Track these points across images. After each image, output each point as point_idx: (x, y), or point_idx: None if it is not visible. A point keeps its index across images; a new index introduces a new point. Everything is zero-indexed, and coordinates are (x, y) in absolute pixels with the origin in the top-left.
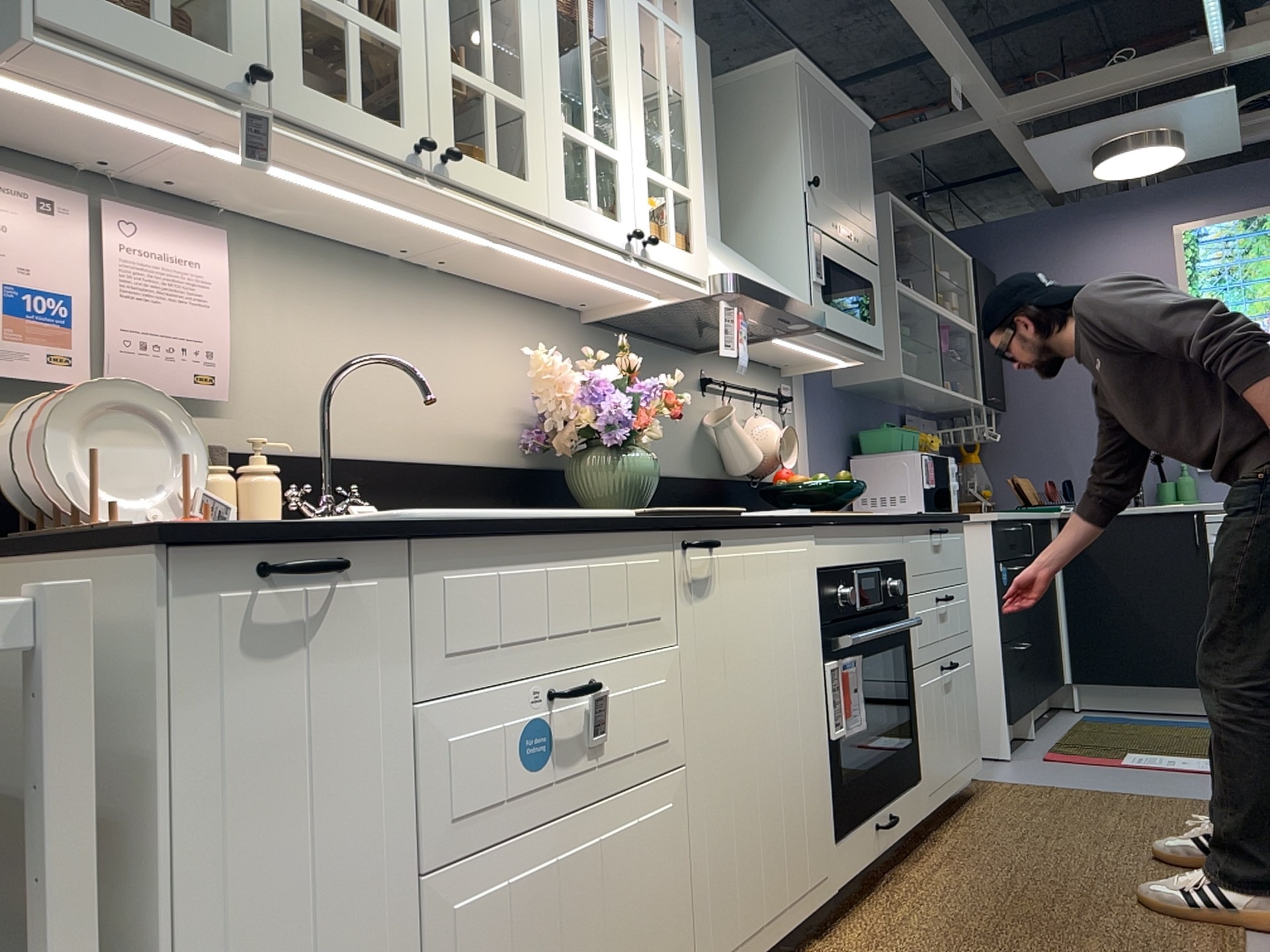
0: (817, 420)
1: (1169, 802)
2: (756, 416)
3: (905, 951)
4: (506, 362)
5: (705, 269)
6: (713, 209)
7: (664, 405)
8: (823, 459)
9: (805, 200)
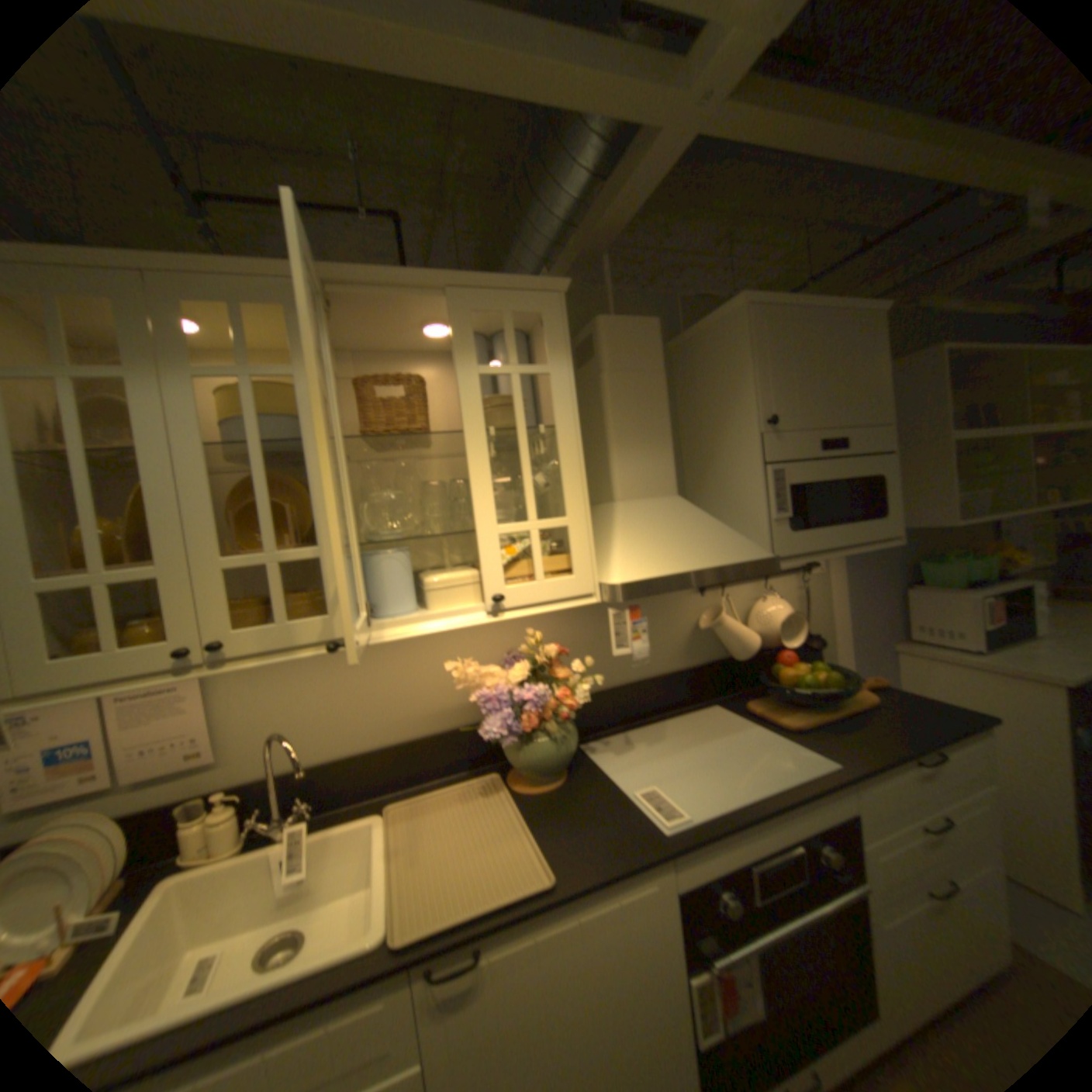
0: (858, 569)
1: None
2: (770, 594)
3: None
4: (468, 649)
5: (589, 585)
6: (662, 472)
7: (574, 692)
8: (866, 600)
9: (761, 442)
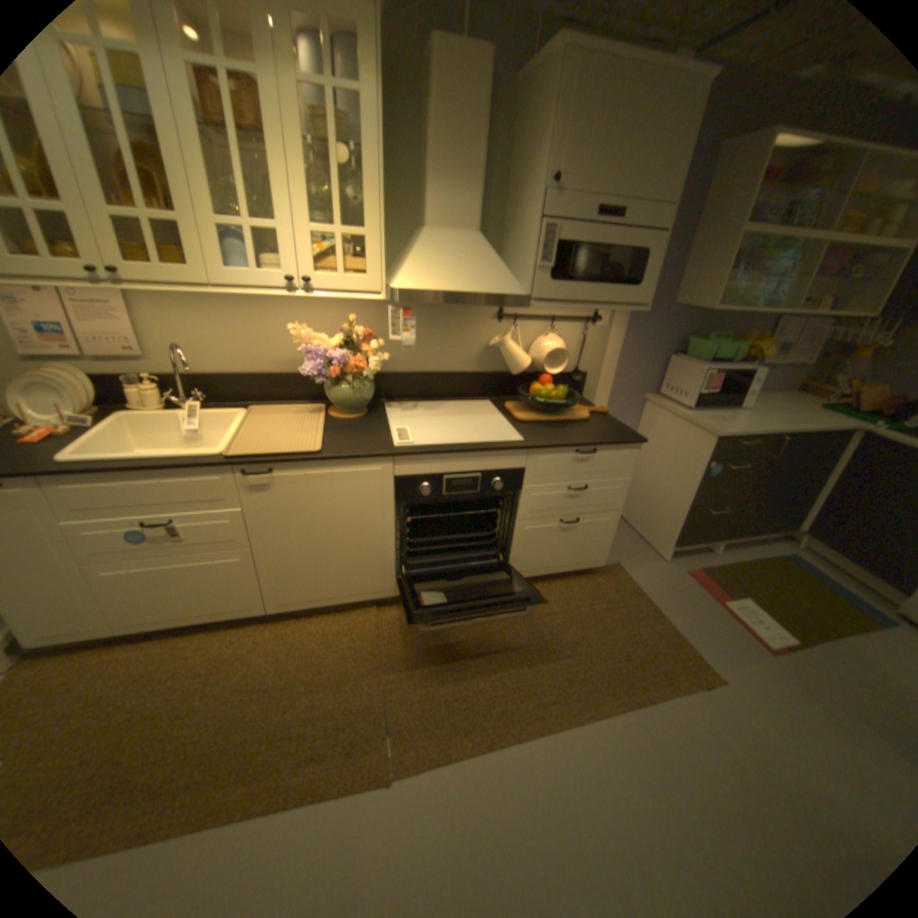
0: (637, 330)
1: (678, 650)
2: (556, 333)
3: (392, 634)
4: (313, 321)
5: (378, 286)
6: (468, 208)
7: (370, 361)
8: (635, 355)
9: (544, 196)
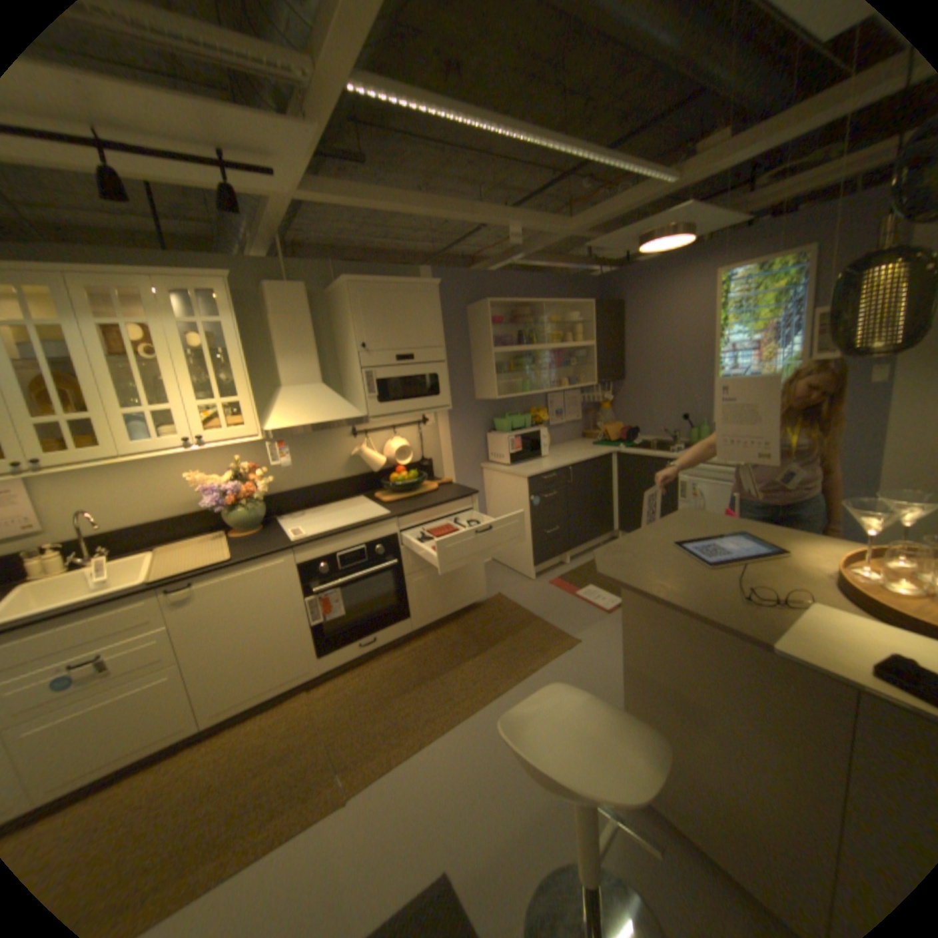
0: (456, 422)
1: (547, 633)
2: (399, 436)
3: (324, 706)
4: (203, 467)
5: (255, 430)
6: (310, 370)
7: (258, 485)
8: (462, 439)
9: (358, 356)
